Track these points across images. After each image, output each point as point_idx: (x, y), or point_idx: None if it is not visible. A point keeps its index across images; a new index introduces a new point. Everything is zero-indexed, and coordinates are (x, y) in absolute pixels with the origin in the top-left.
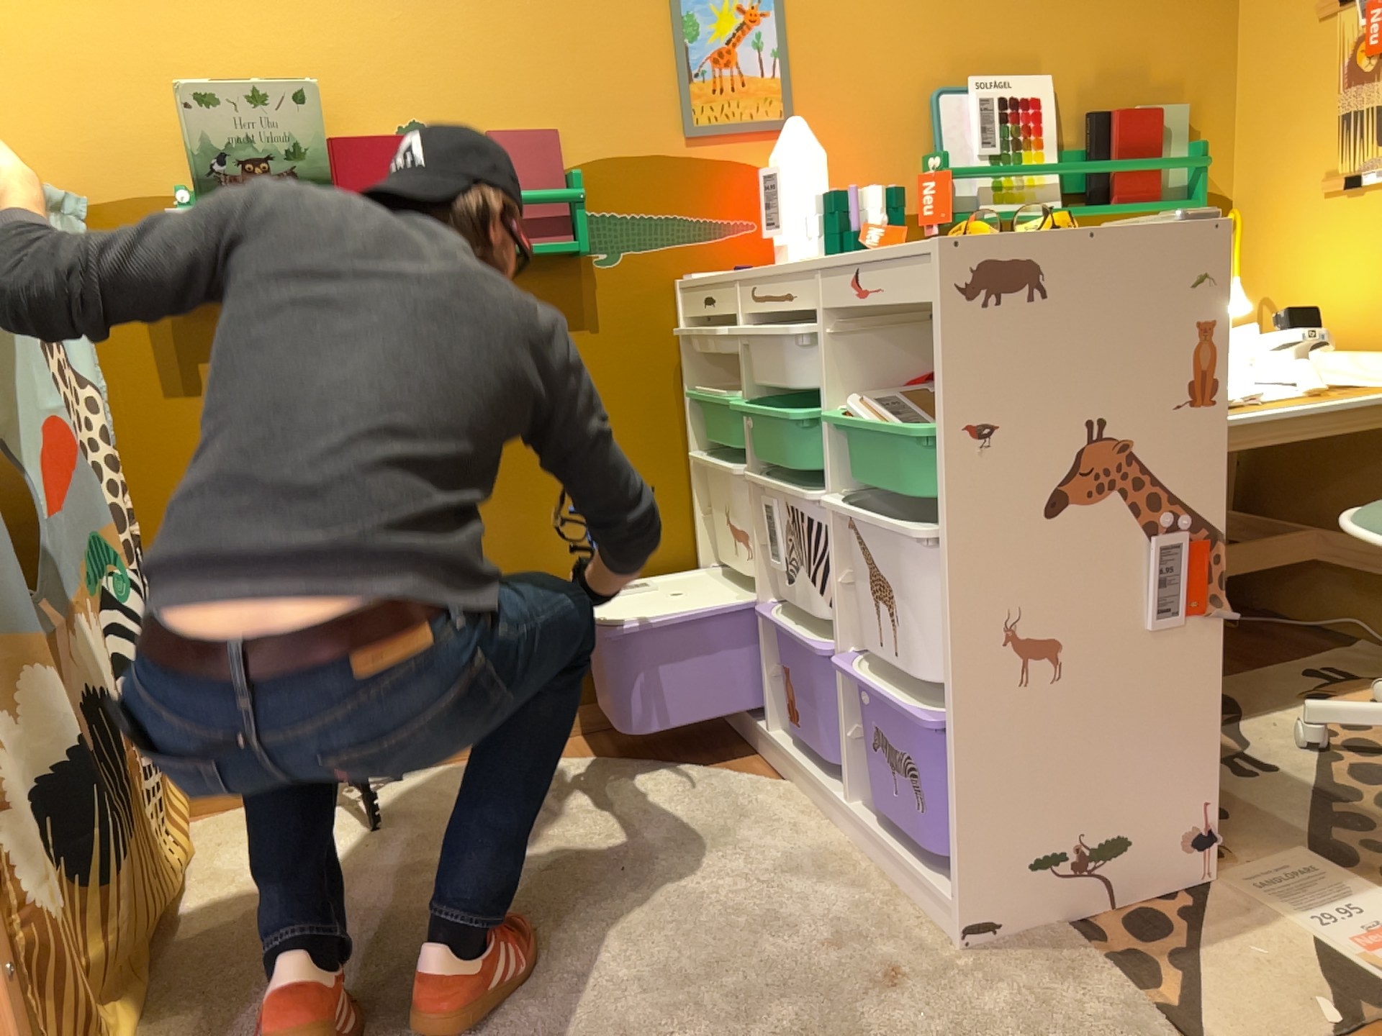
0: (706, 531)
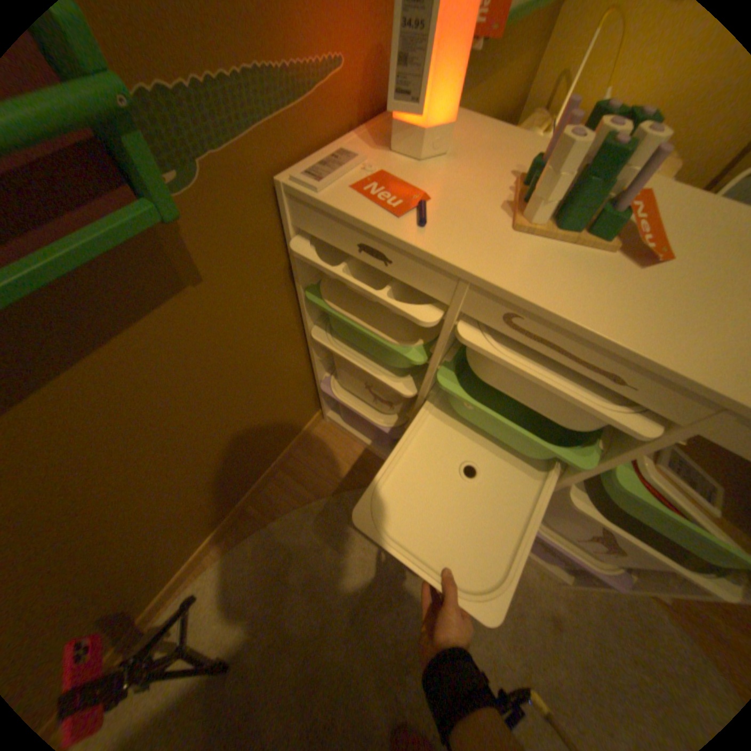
0: (321, 363)
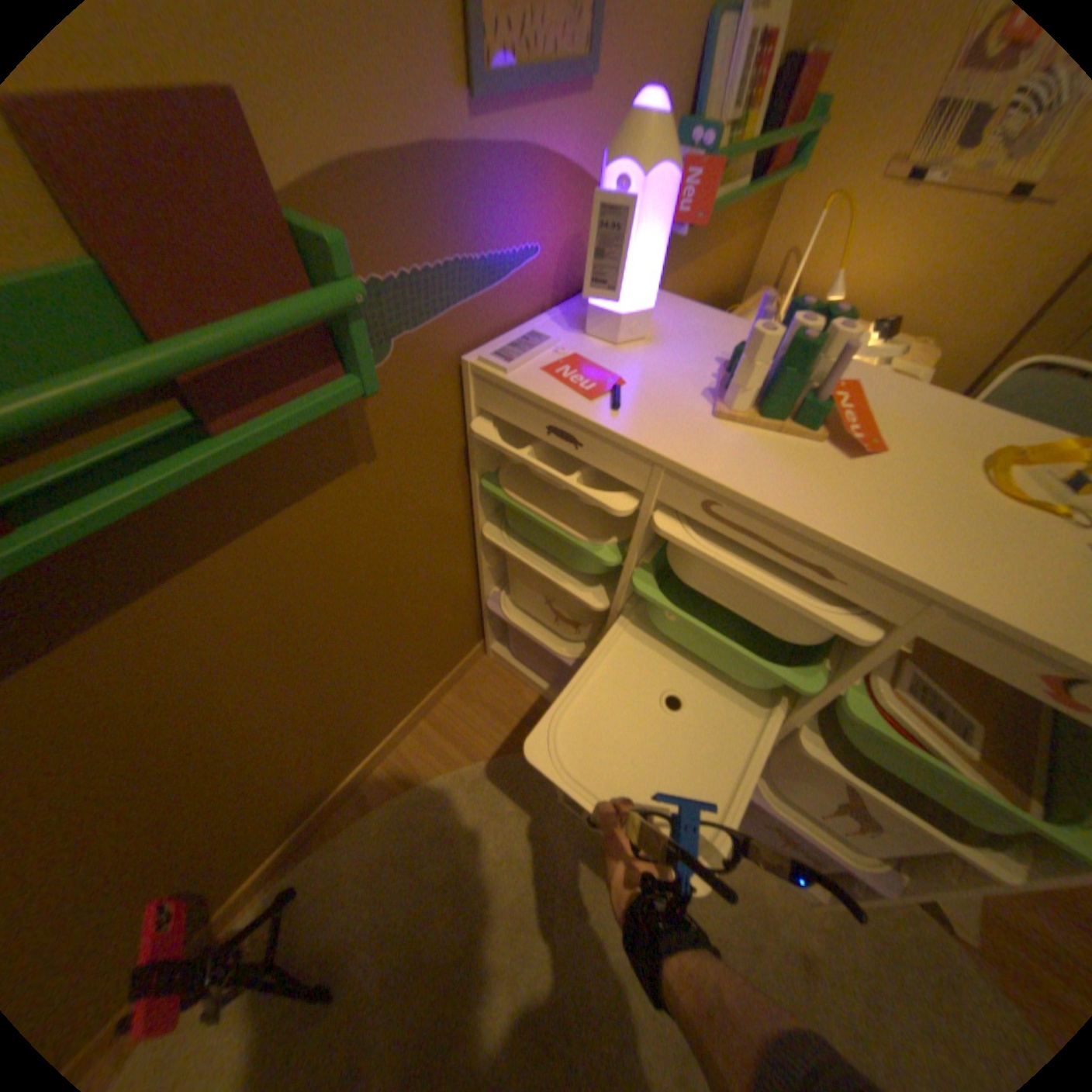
0: (491, 572)
